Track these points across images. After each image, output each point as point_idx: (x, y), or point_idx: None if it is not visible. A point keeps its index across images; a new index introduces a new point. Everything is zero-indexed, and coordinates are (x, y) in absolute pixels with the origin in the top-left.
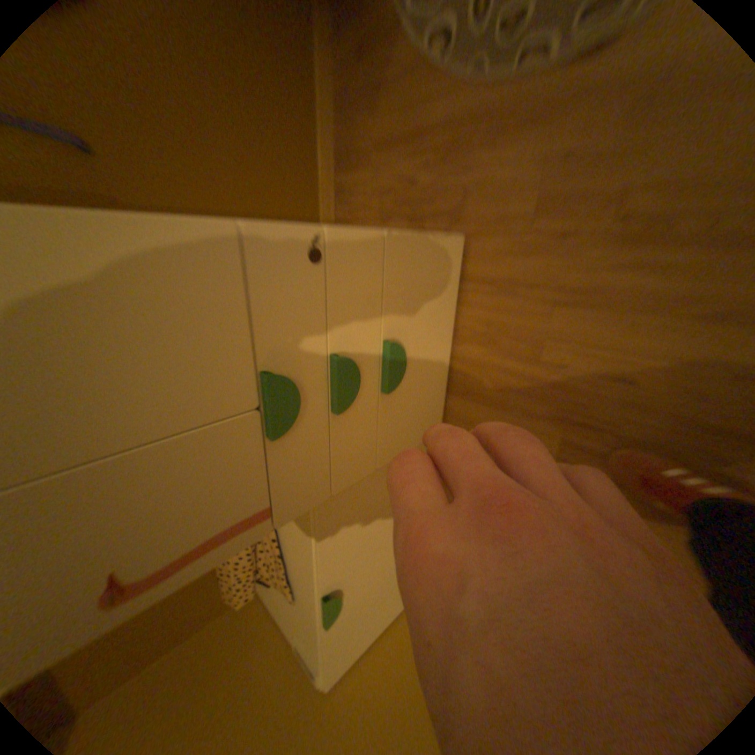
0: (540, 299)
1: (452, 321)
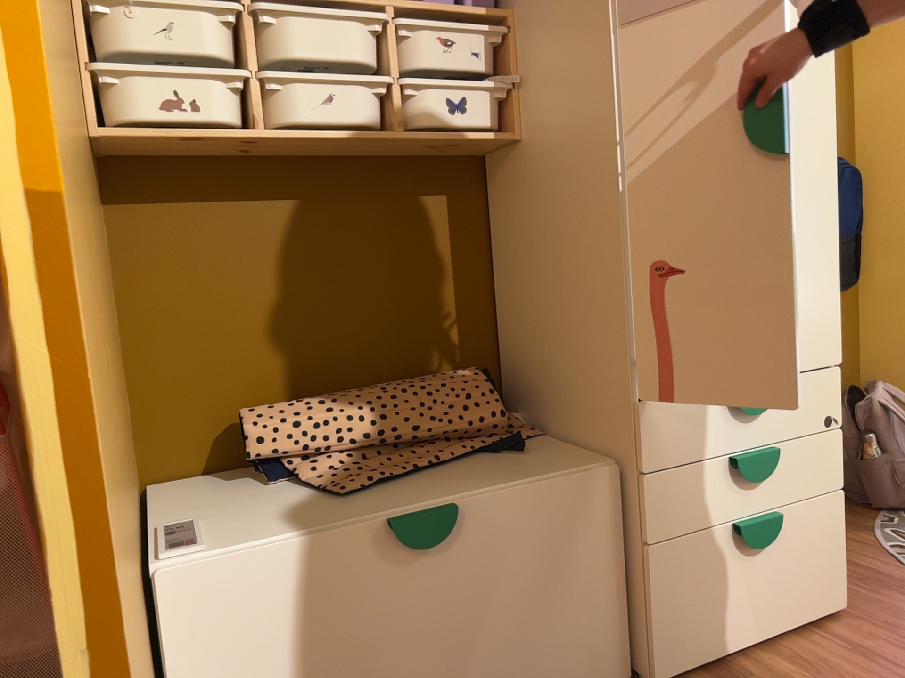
0: (899, 675)
1: (782, 624)
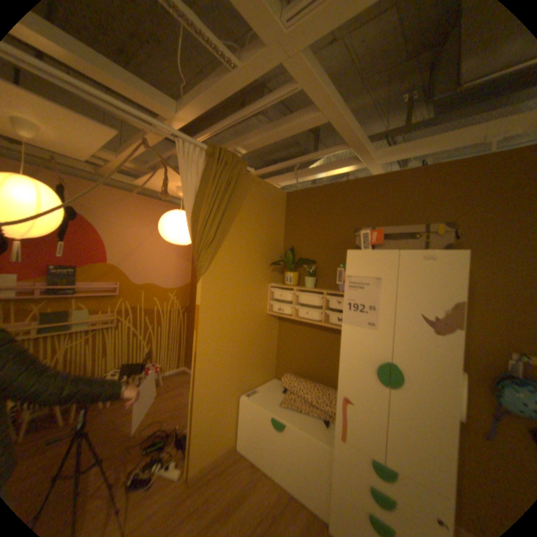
0: None
1: None
